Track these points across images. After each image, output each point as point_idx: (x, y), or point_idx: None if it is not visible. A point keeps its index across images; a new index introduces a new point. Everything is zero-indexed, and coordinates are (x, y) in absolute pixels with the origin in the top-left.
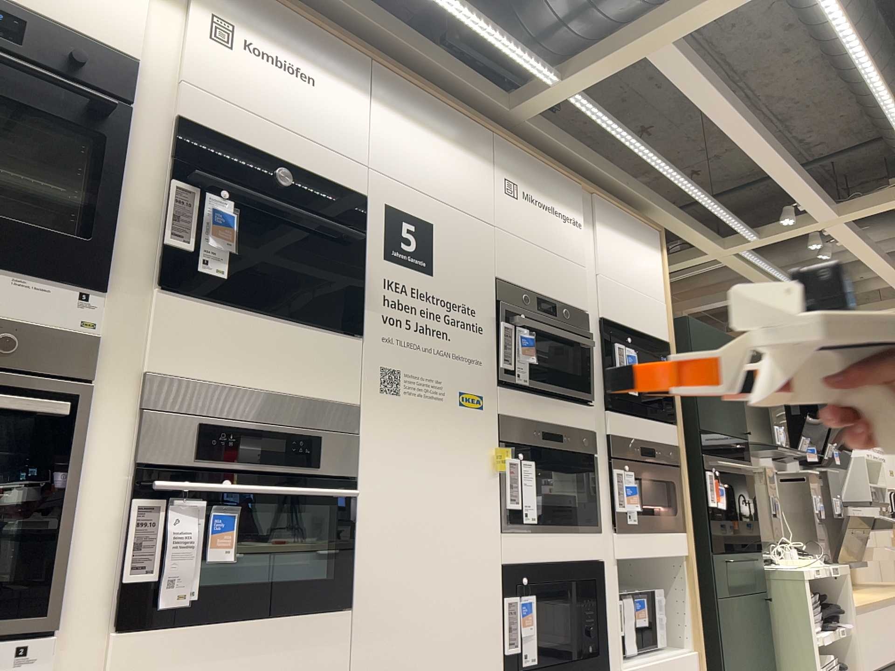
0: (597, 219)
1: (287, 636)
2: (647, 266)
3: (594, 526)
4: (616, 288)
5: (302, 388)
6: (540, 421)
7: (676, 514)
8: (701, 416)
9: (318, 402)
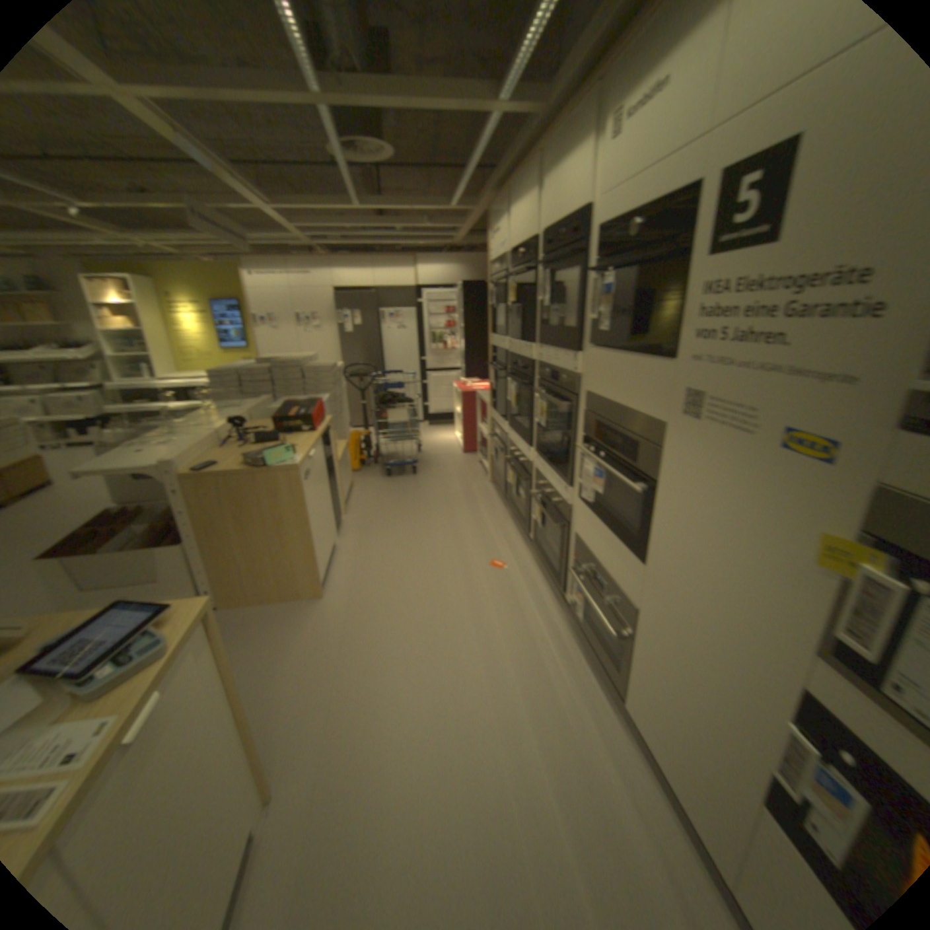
0: None
1: (616, 547)
2: None
3: None
4: None
5: (632, 404)
6: None
7: None
8: None
9: (650, 414)
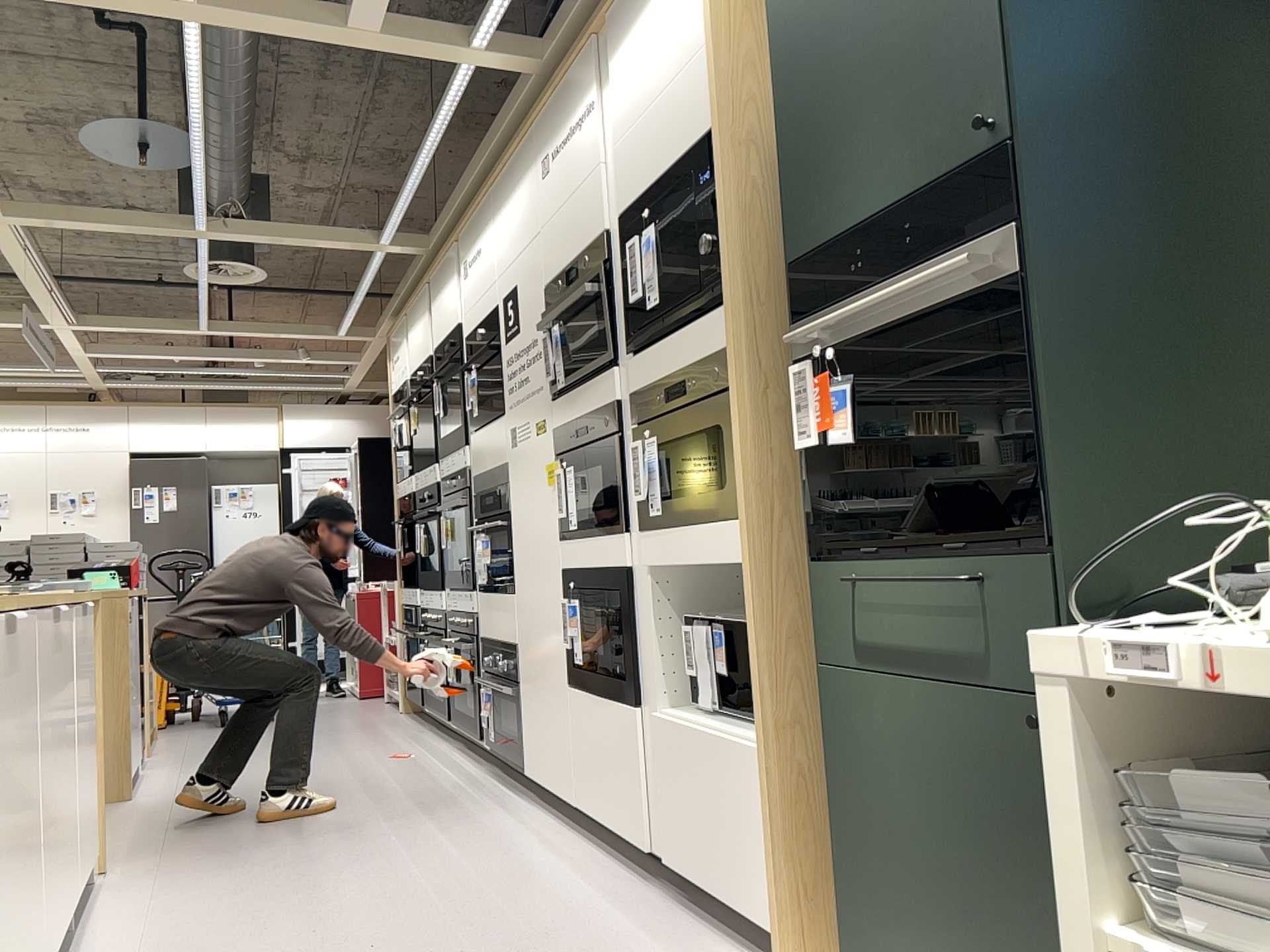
0: (610, 57)
1: (501, 604)
2: (680, 5)
3: (620, 525)
4: (634, 139)
5: (493, 462)
6: (575, 418)
7: (733, 485)
8: (800, 223)
9: (505, 465)
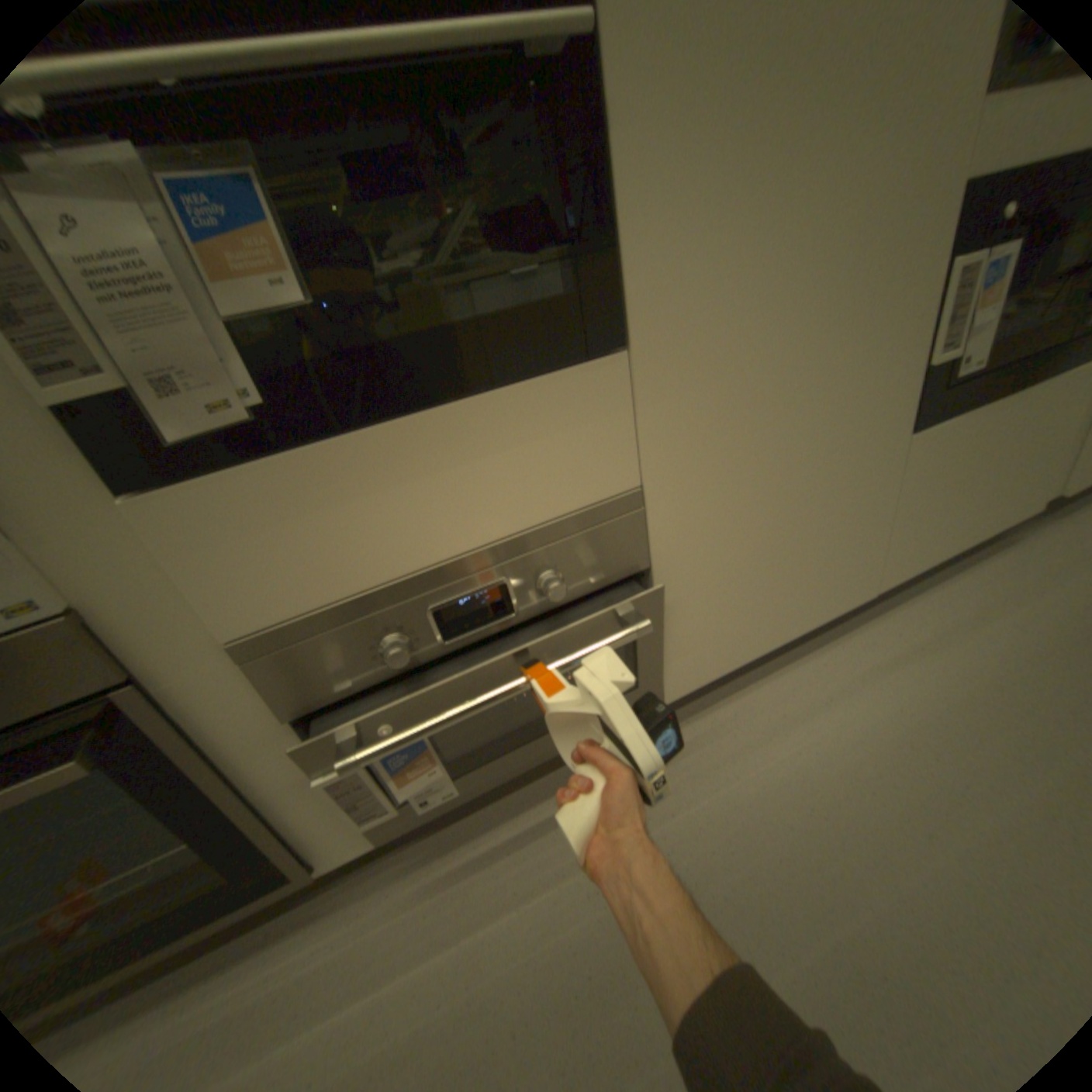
0: None
1: (496, 422)
2: None
3: None
4: None
5: None
6: None
7: None
8: None
9: None
